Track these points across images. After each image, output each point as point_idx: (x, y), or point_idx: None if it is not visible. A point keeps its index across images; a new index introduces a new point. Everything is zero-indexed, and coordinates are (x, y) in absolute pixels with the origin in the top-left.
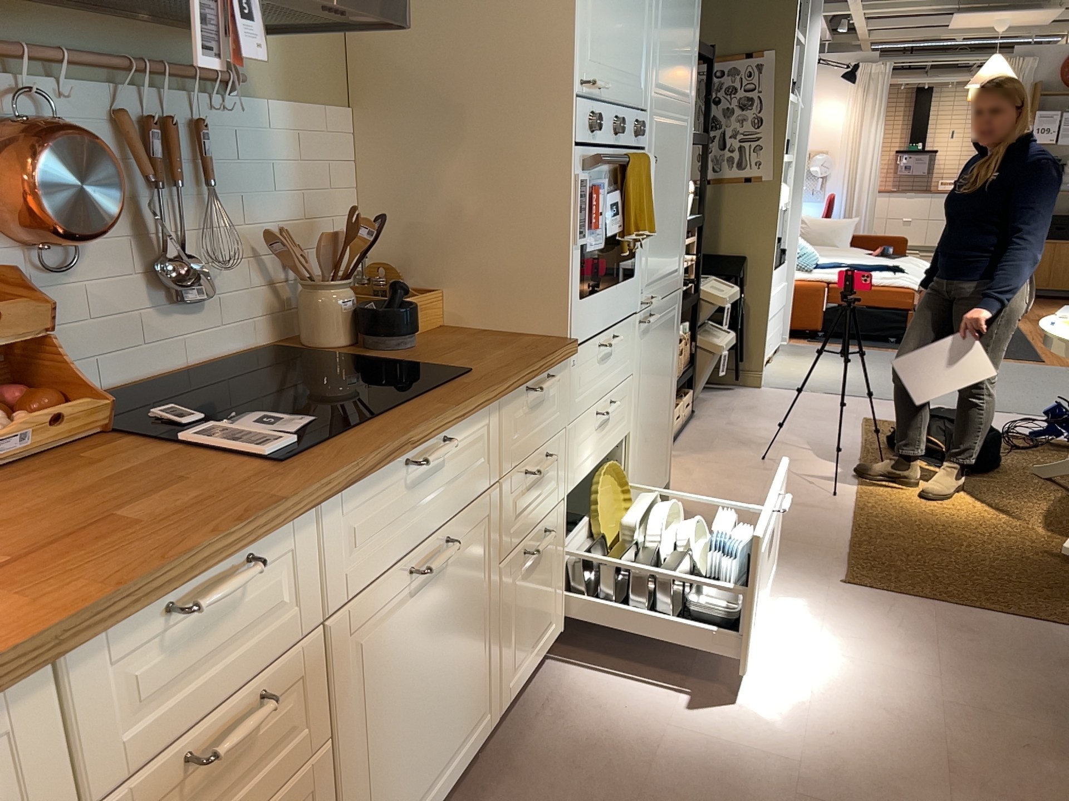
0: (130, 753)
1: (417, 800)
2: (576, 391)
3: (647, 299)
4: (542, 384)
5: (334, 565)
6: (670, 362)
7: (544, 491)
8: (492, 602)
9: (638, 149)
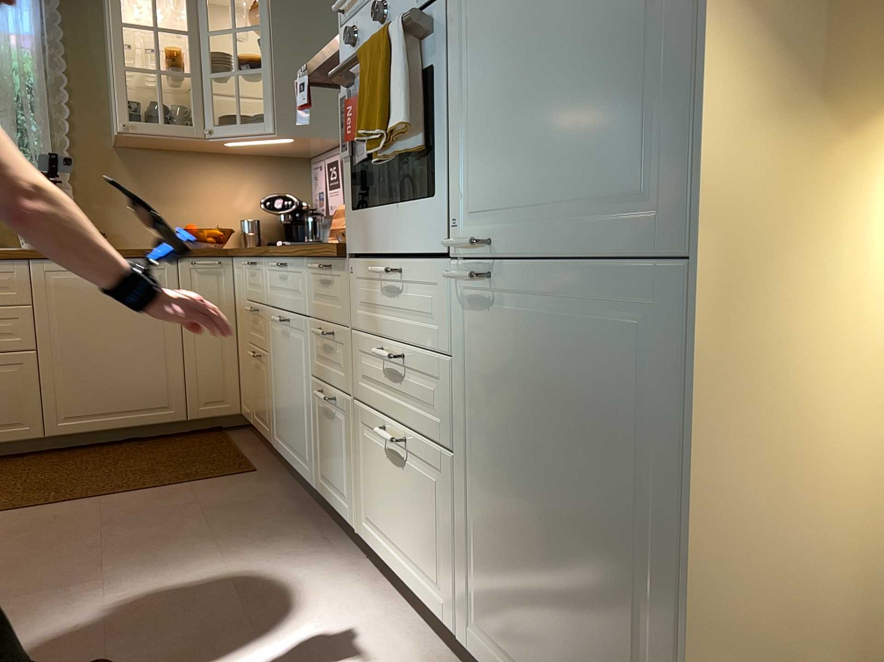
0: (248, 293)
1: (287, 443)
2: (358, 302)
3: (469, 241)
4: (314, 264)
5: (267, 286)
6: (632, 465)
7: (335, 365)
8: (309, 396)
9: (430, 3)
